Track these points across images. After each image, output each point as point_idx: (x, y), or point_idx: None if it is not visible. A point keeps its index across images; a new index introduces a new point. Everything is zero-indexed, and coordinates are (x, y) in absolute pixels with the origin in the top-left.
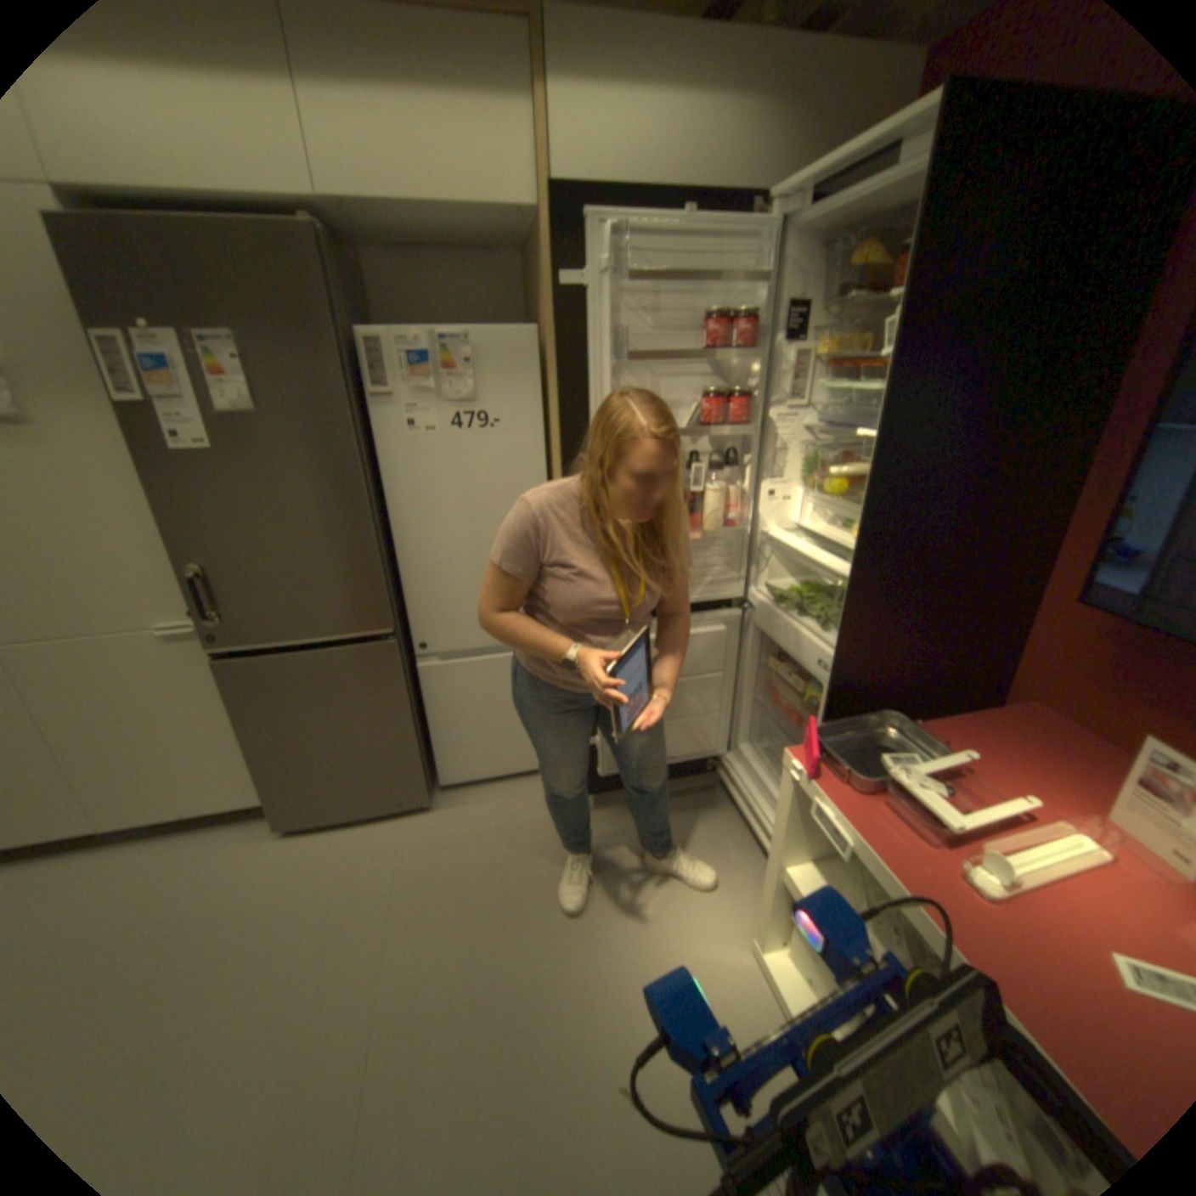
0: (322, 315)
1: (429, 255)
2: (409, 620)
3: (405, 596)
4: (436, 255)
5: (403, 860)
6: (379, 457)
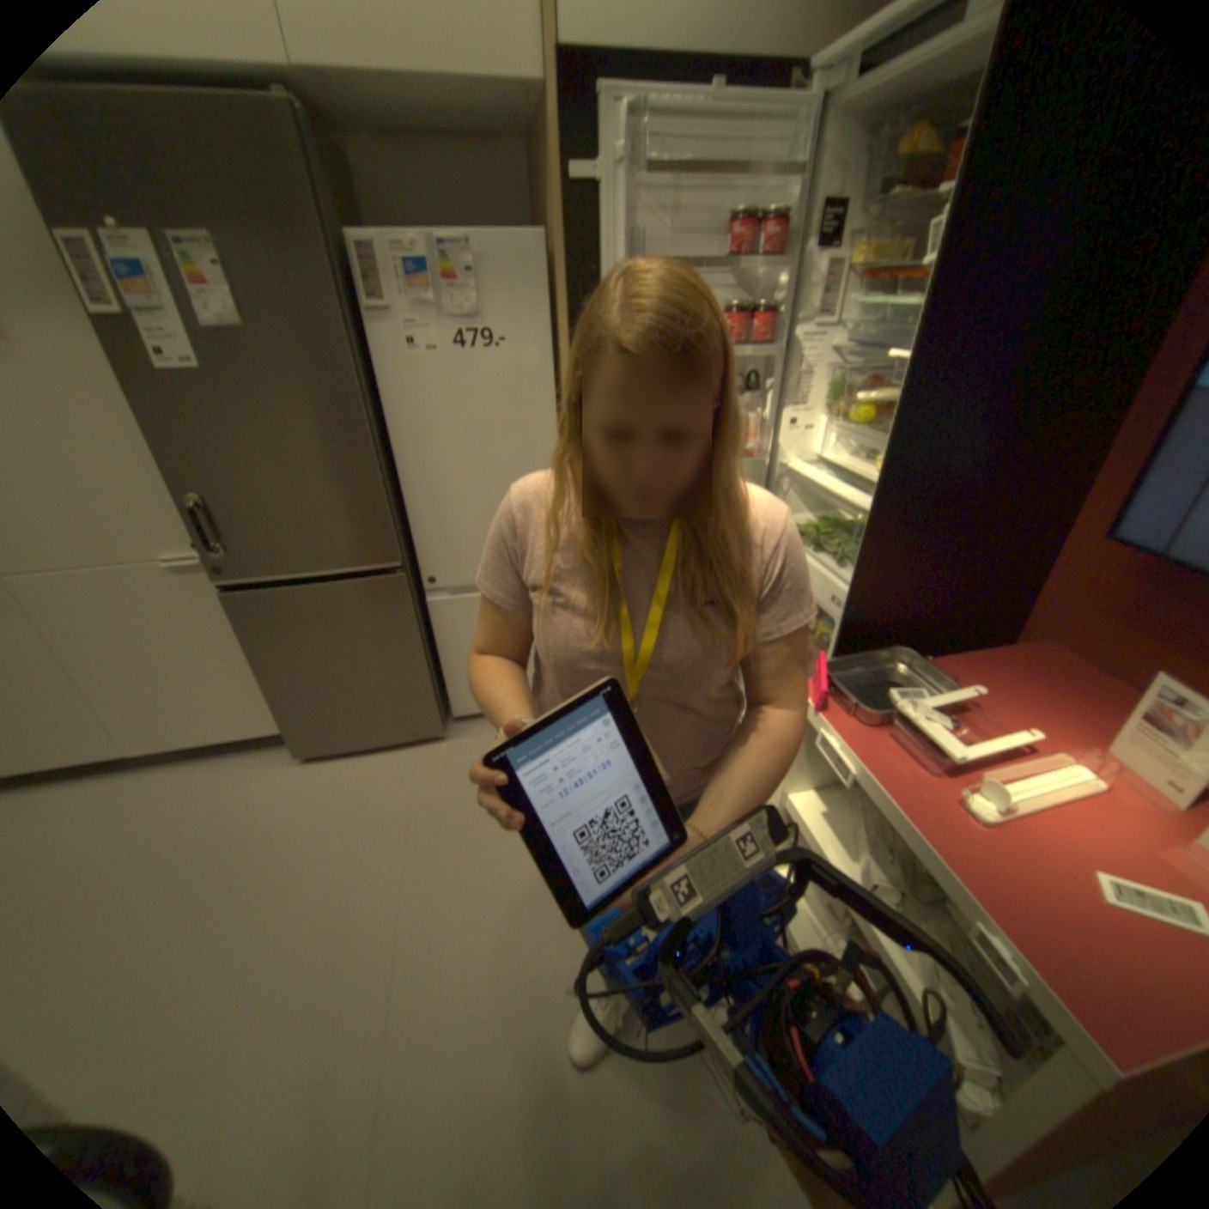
0: (309, 215)
1: (423, 145)
2: (418, 555)
3: (412, 529)
4: (431, 145)
5: (421, 785)
6: (379, 380)
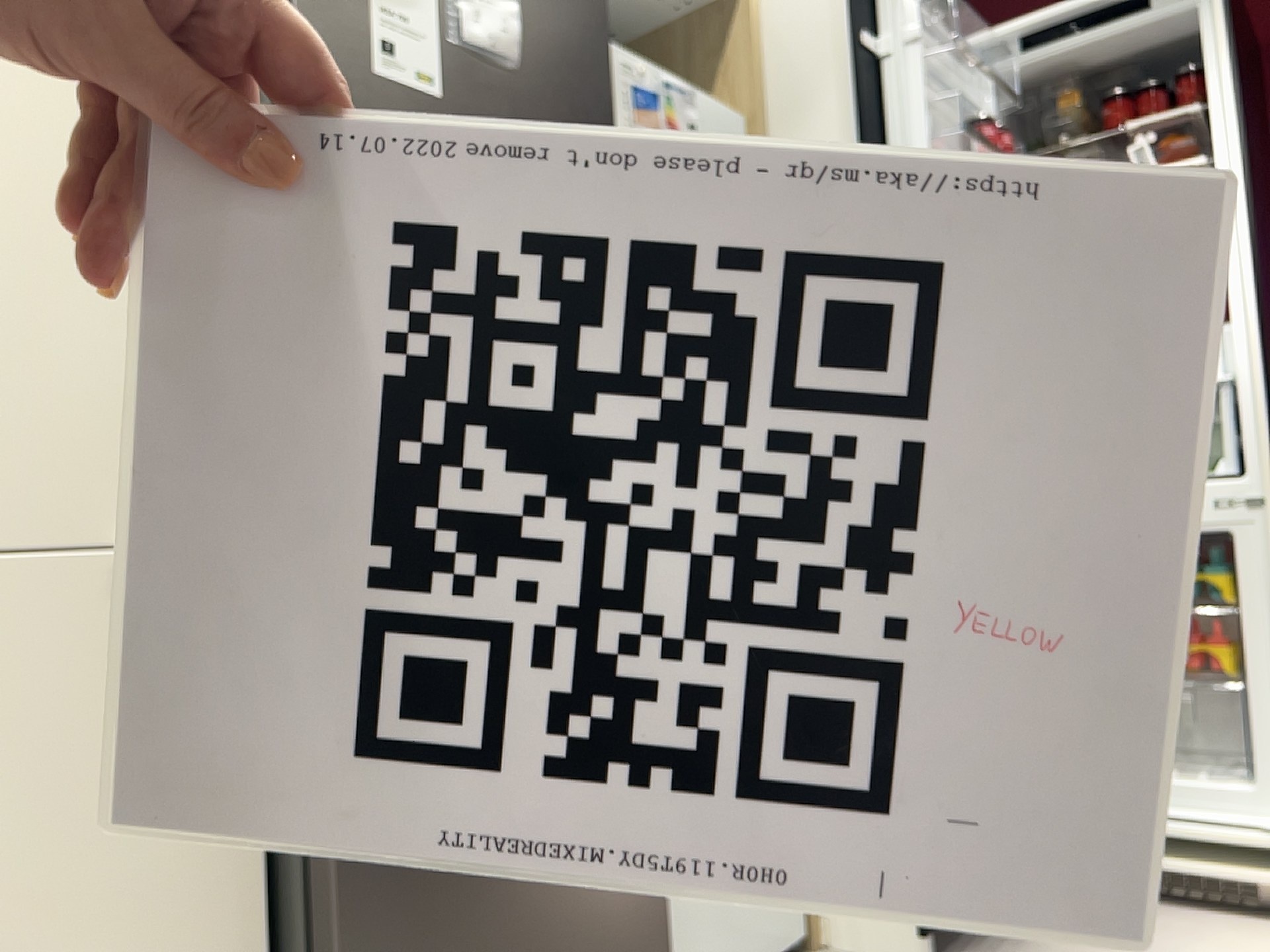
0: None
1: None
2: None
3: None
4: None
5: None
6: None
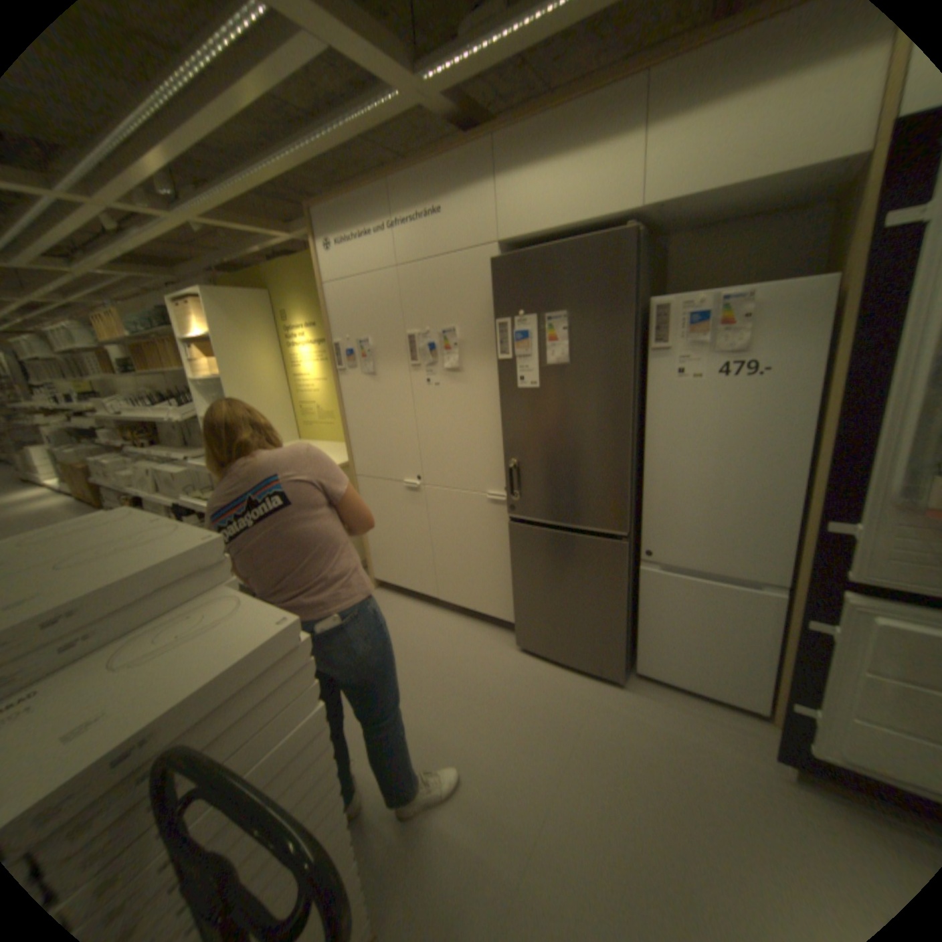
0: (629, 293)
1: (731, 227)
2: (643, 530)
3: (644, 509)
4: (738, 226)
5: (594, 718)
6: (649, 397)
